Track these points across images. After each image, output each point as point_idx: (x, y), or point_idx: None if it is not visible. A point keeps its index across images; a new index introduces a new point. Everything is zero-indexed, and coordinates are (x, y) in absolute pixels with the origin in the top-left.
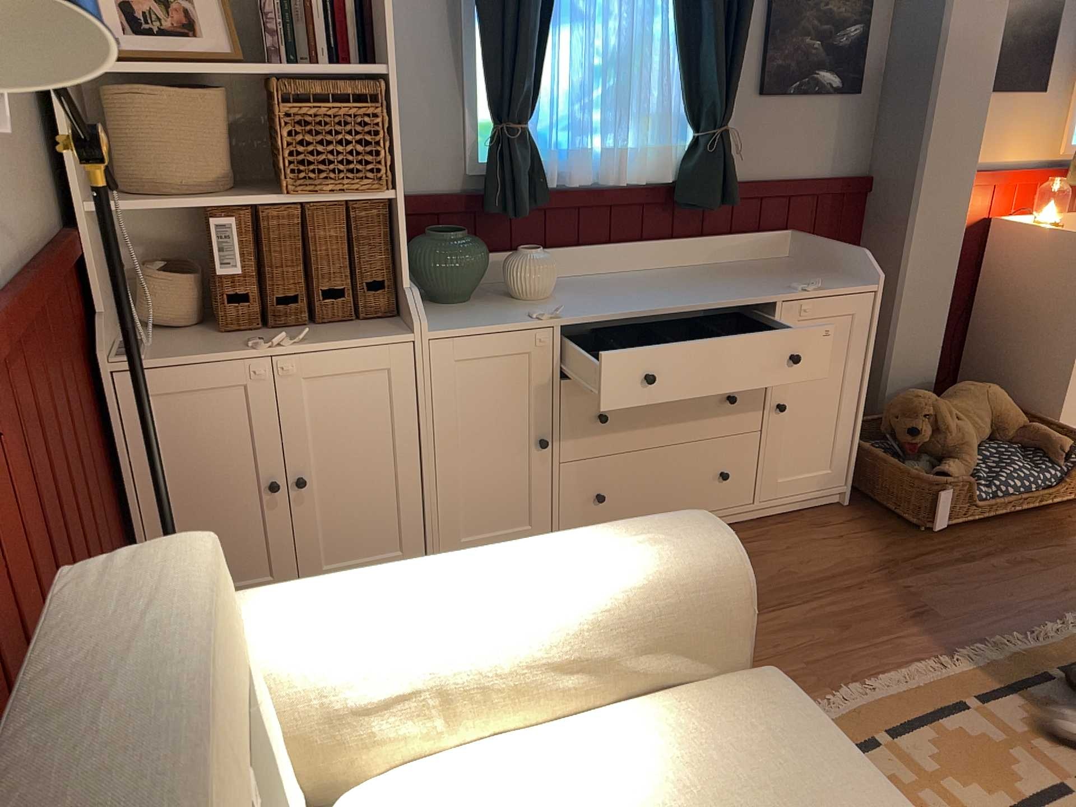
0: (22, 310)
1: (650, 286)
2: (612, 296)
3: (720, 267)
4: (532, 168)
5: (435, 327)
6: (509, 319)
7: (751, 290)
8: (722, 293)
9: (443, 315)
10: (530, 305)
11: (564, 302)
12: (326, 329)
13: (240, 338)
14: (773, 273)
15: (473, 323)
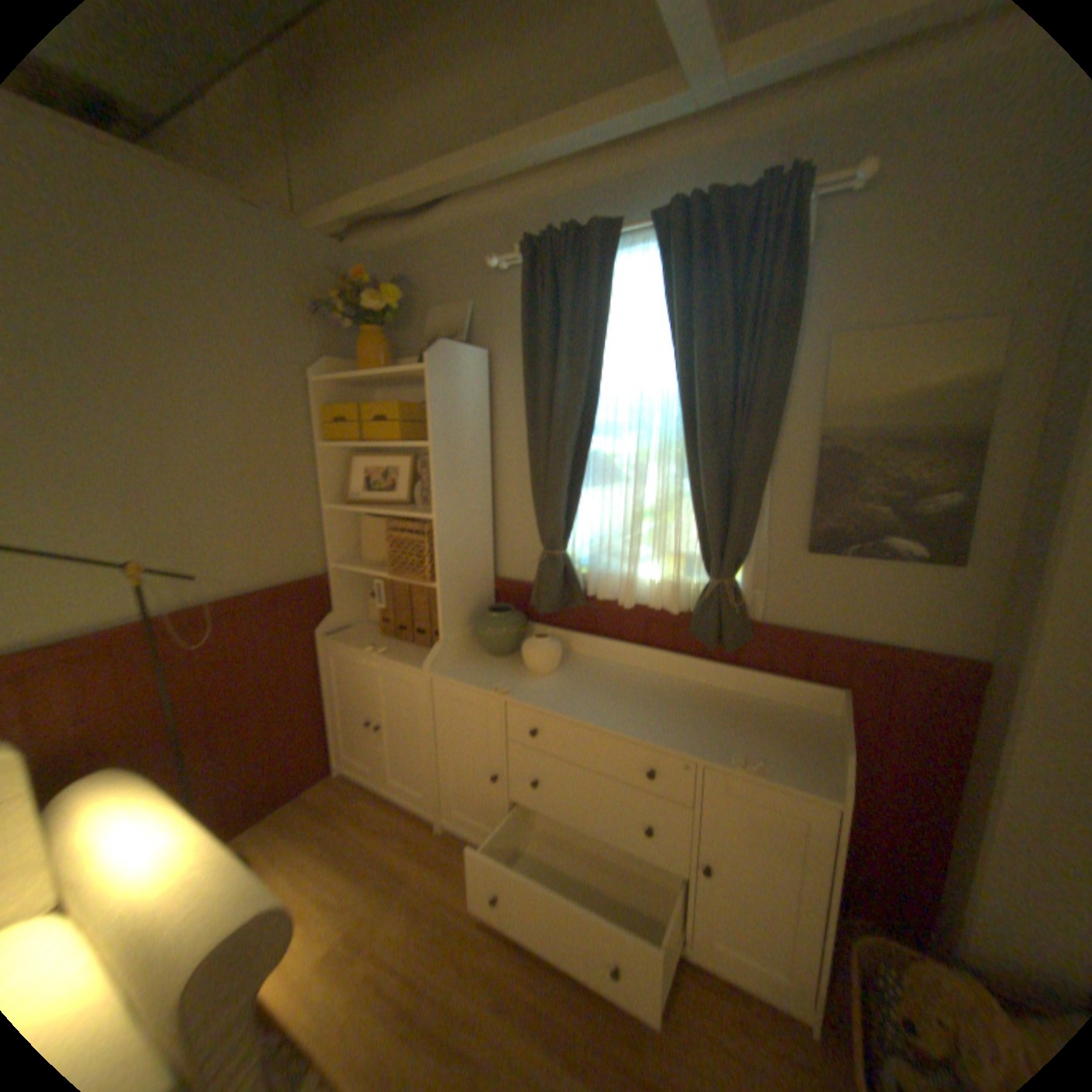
0: (184, 619)
1: (628, 696)
2: (582, 693)
3: (740, 700)
4: (564, 581)
5: (443, 672)
6: (485, 683)
7: (692, 740)
8: (659, 731)
9: (469, 664)
10: (522, 677)
11: (545, 684)
12: (413, 650)
13: (379, 640)
14: (769, 731)
15: (463, 677)
